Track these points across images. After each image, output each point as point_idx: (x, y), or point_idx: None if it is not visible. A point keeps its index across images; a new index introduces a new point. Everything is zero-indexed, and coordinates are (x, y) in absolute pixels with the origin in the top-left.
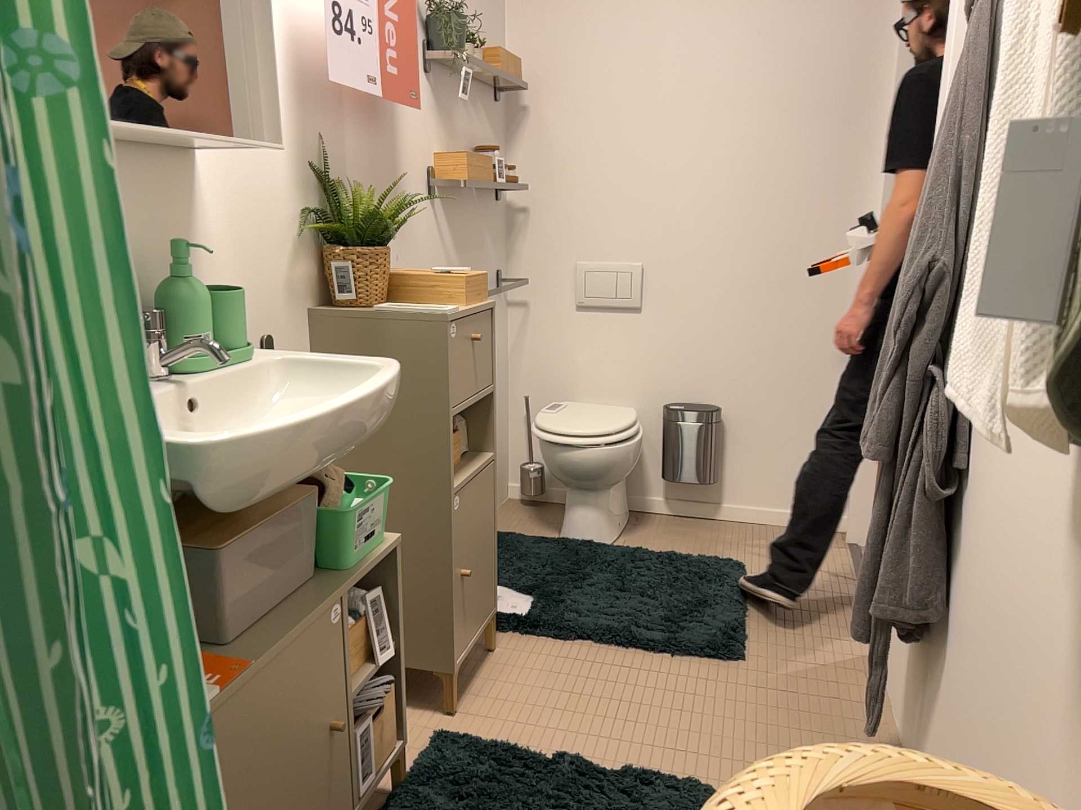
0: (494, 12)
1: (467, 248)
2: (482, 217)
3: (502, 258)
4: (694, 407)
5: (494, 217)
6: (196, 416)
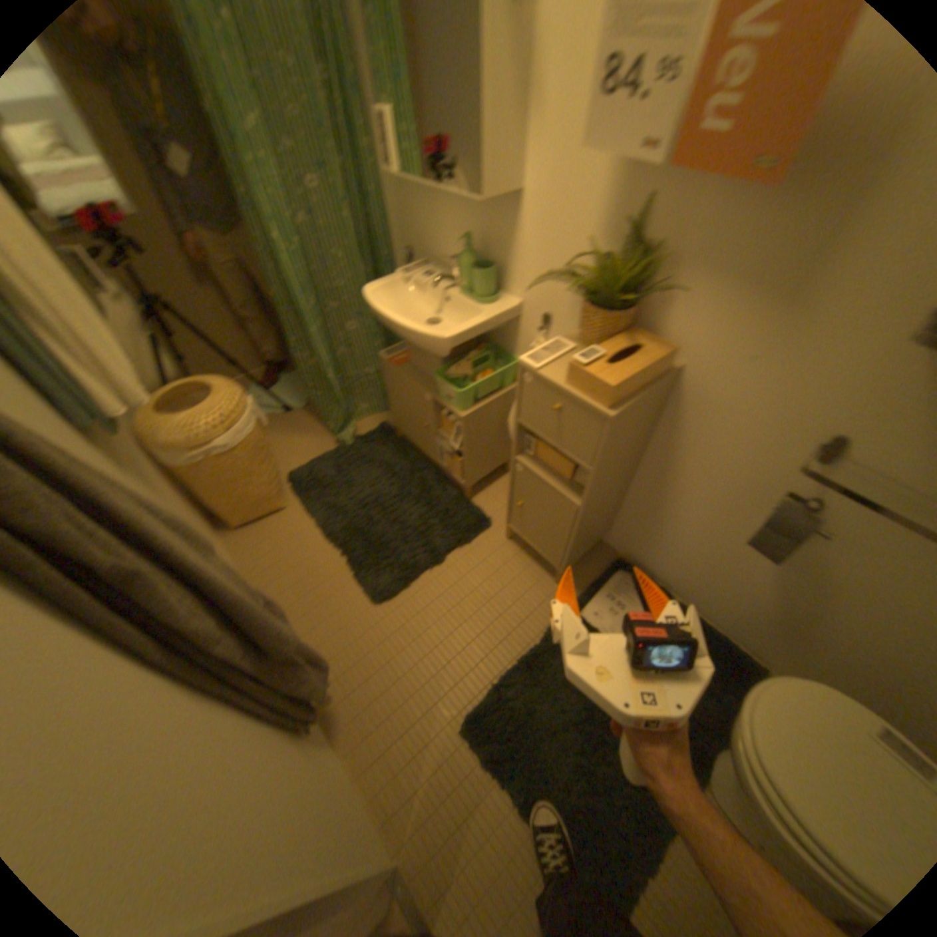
0: None
1: None
2: None
3: None
4: None
5: None
6: (447, 302)
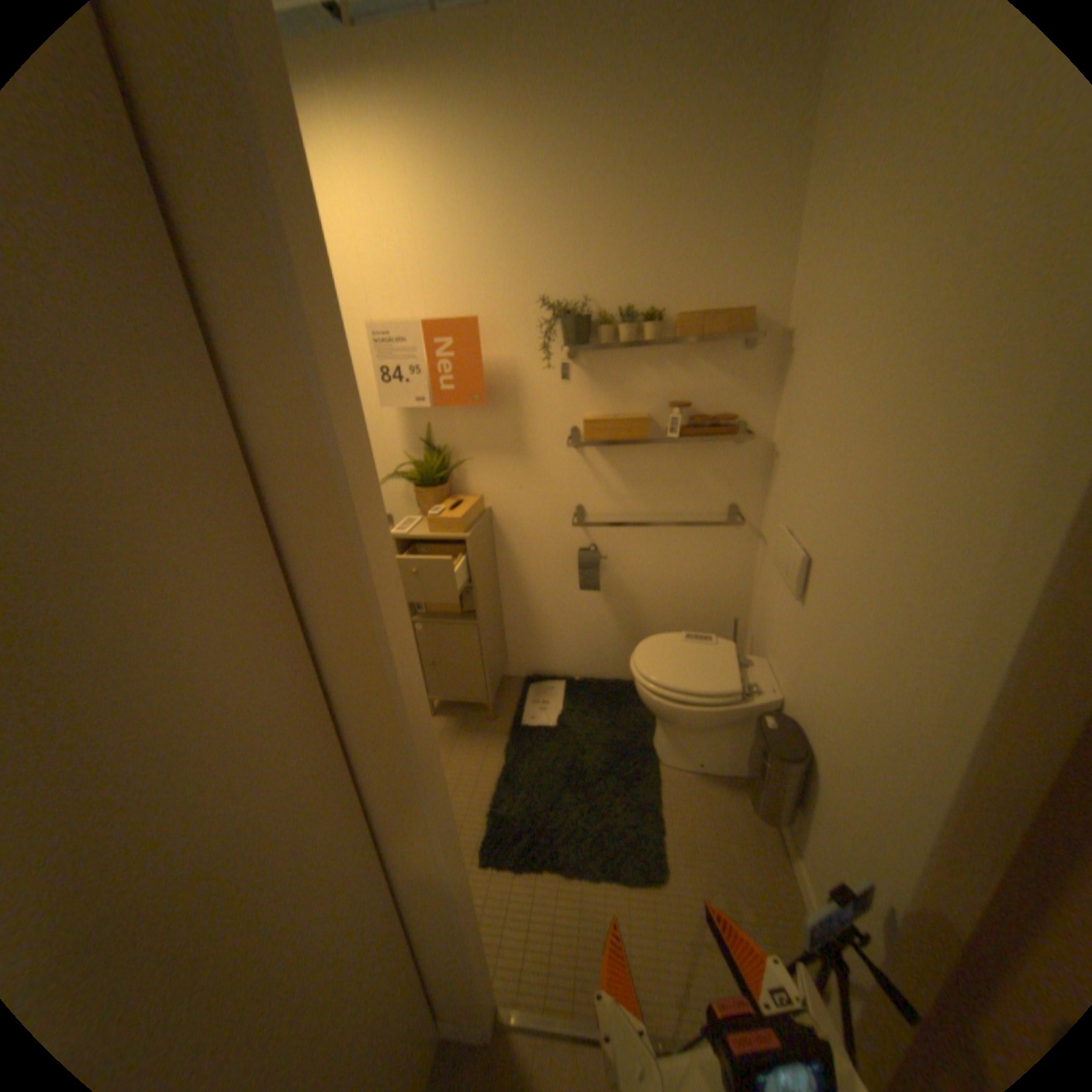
0: (754, 242)
1: (646, 481)
2: (686, 455)
3: (743, 491)
4: (790, 737)
5: (725, 455)
6: None
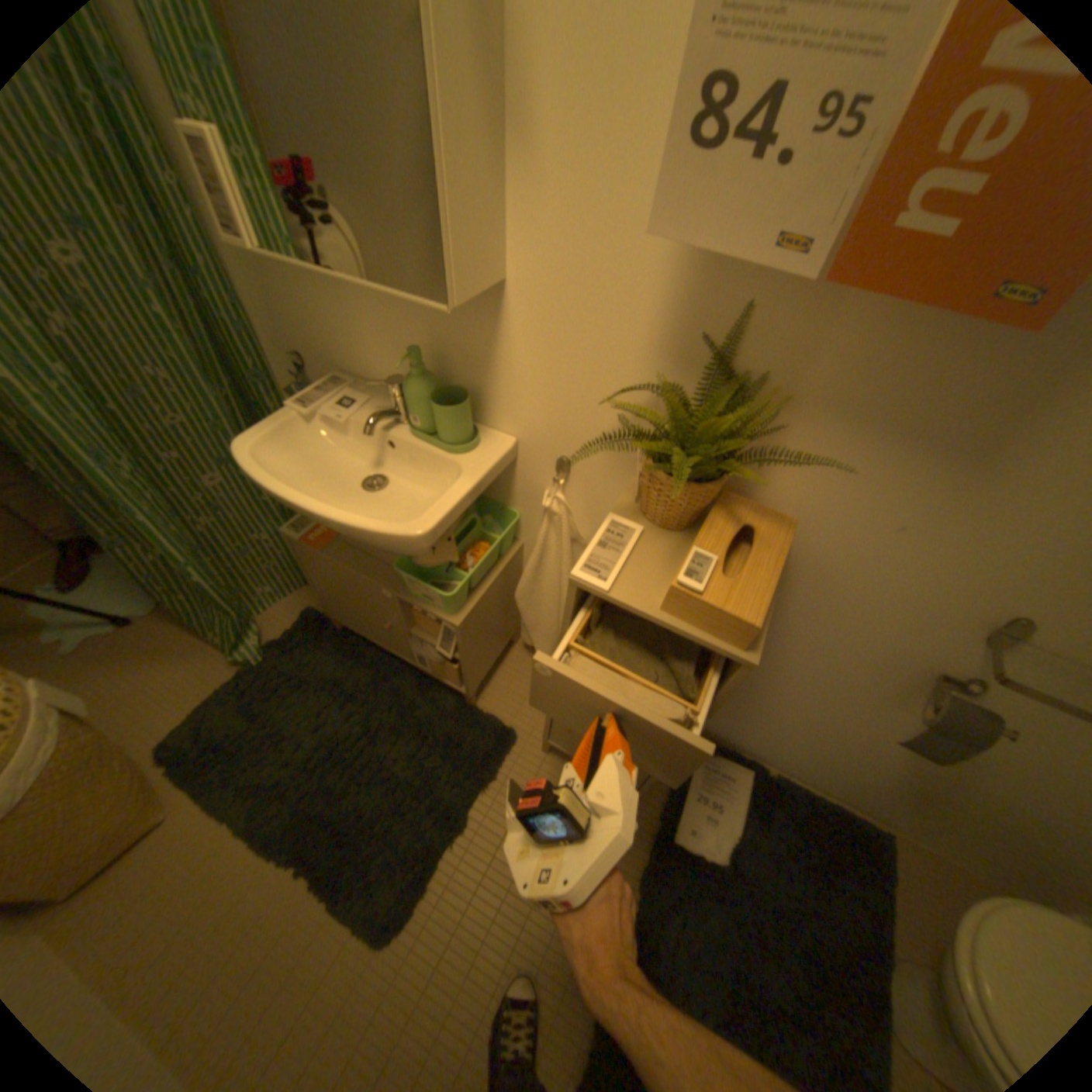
0: None
1: None
2: None
3: None
4: None
5: None
6: (388, 449)
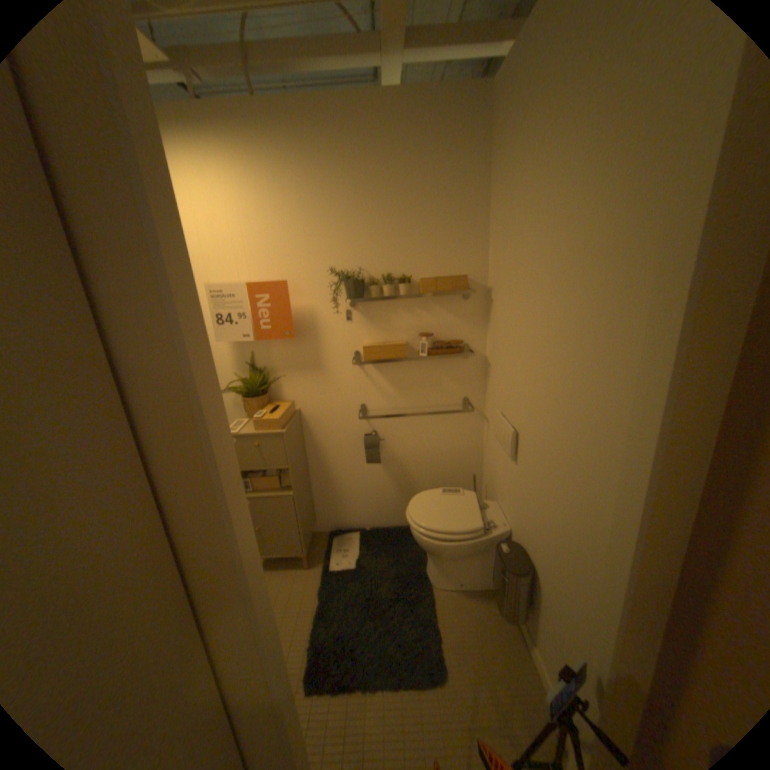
0: (463, 236)
1: (408, 385)
2: (432, 367)
3: (471, 389)
4: (518, 557)
5: (457, 366)
6: None
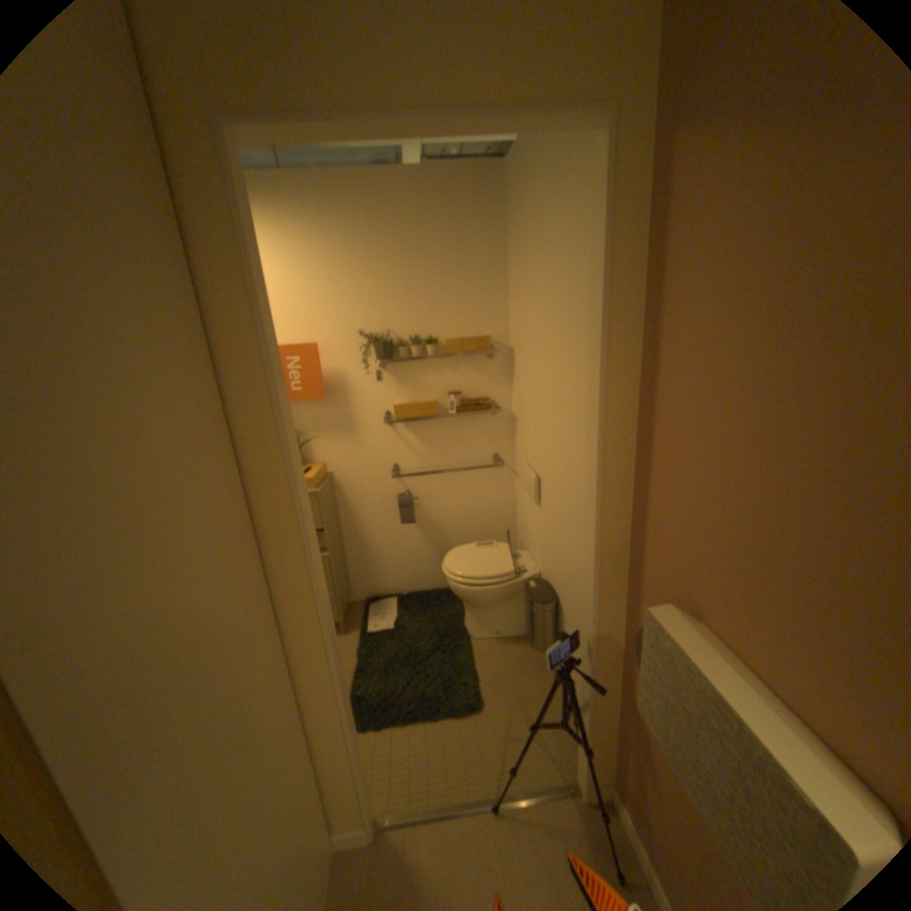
0: (484, 301)
1: (439, 444)
2: (462, 426)
3: (500, 446)
4: (544, 591)
5: (486, 424)
6: None
